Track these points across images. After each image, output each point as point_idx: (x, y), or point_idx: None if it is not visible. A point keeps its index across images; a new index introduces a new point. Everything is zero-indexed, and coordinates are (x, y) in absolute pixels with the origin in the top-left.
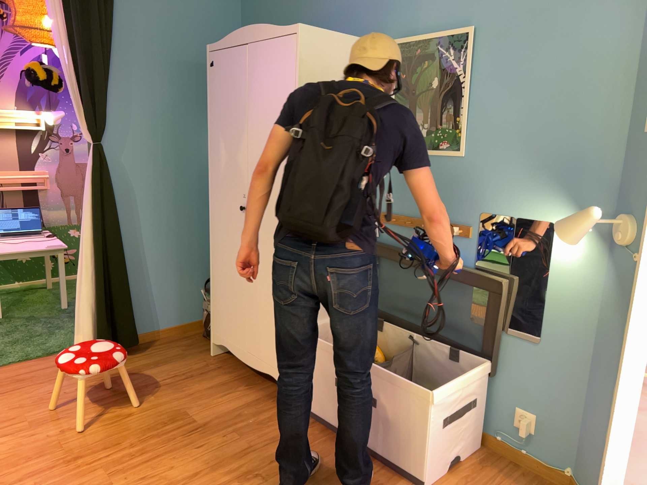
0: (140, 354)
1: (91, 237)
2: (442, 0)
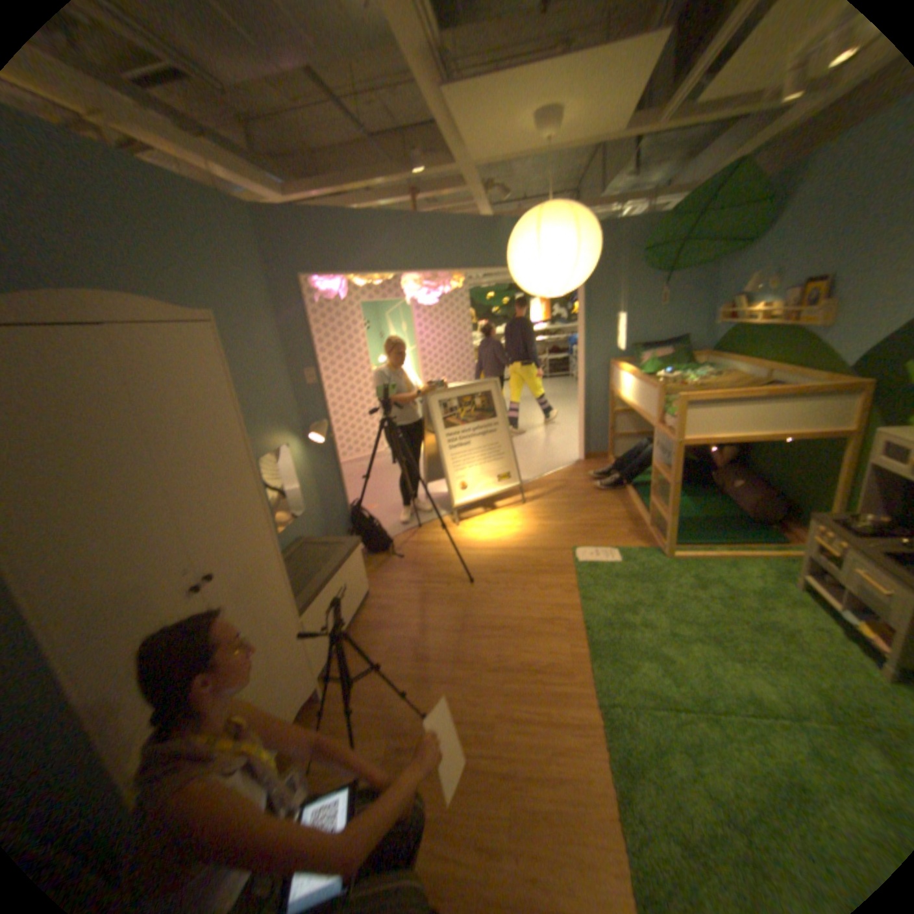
0: None
1: None
2: (163, 293)
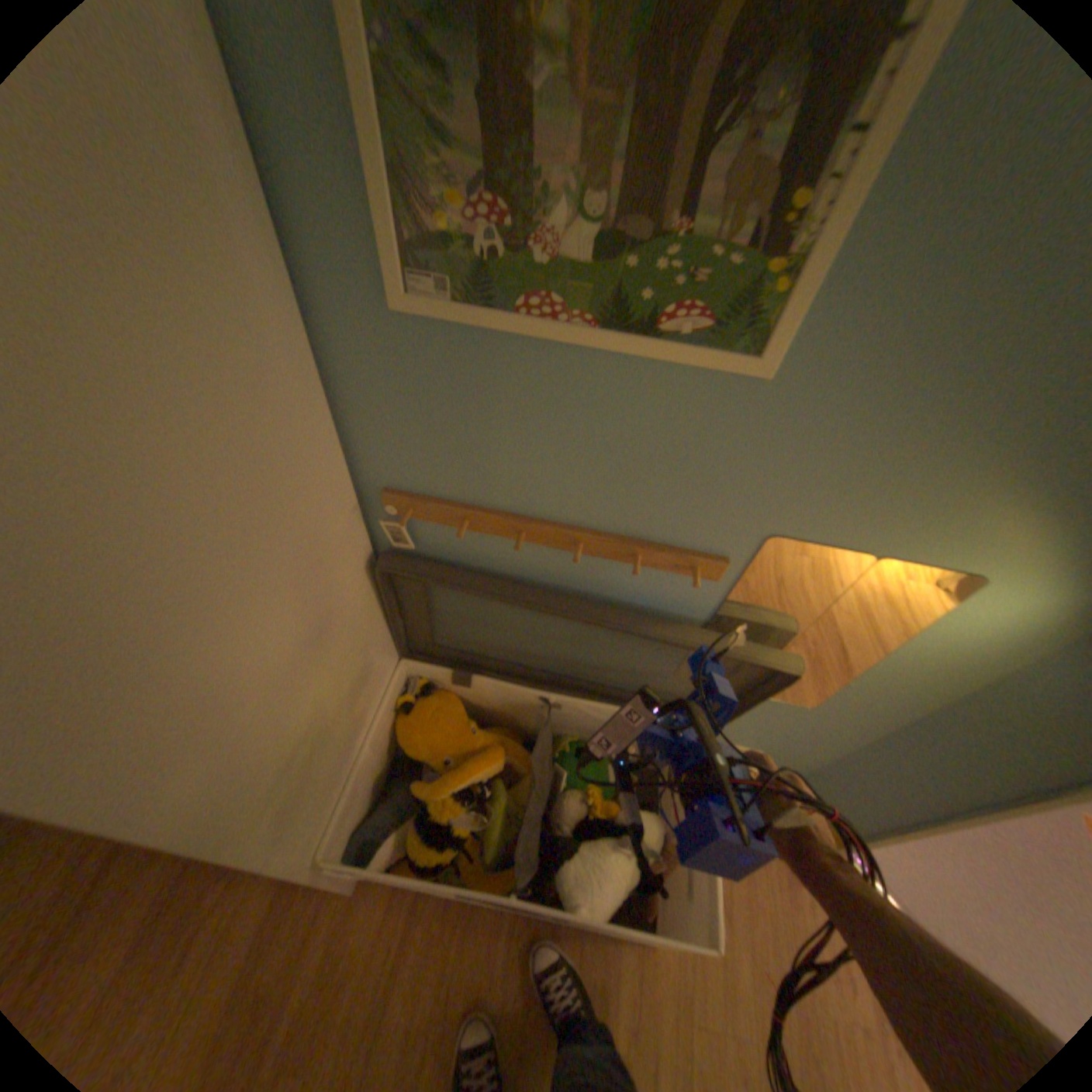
0: None
1: None
2: None
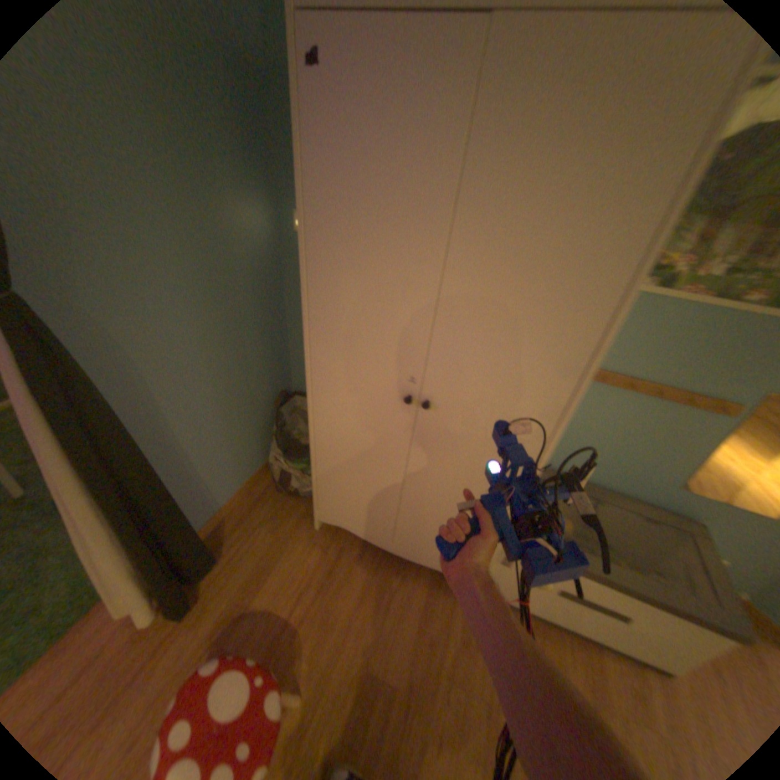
0: (222, 565)
1: (90, 495)
2: None
